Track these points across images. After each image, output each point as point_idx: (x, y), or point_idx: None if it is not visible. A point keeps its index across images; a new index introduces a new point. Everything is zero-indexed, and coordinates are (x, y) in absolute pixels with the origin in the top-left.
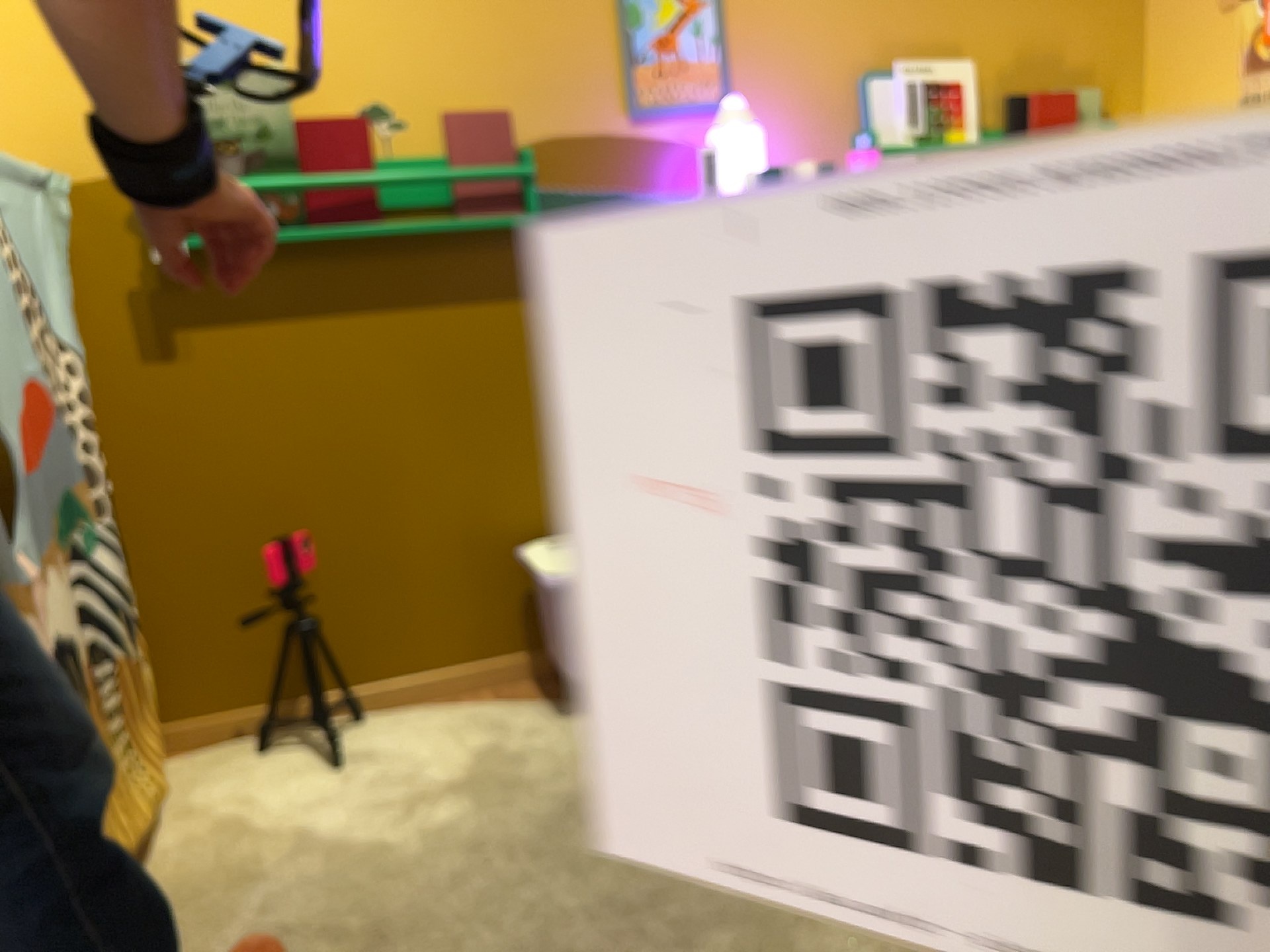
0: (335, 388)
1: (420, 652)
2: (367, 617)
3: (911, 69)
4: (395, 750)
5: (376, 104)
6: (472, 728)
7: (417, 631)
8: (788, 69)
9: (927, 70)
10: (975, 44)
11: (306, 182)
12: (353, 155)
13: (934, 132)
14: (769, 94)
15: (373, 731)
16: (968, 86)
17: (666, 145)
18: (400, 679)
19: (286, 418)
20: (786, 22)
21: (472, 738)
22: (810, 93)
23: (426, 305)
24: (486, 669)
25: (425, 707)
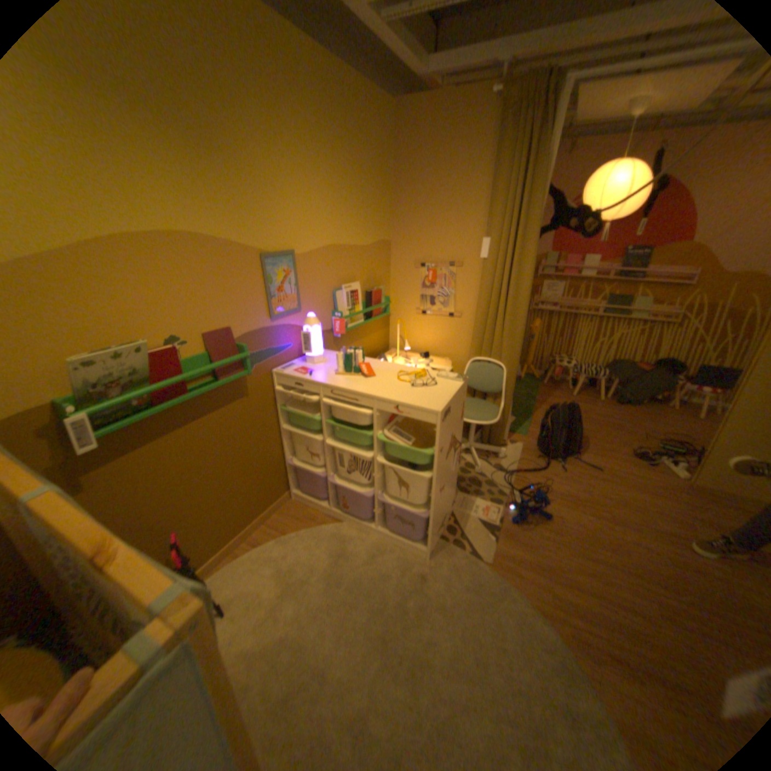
0: (169, 467)
1: (216, 547)
2: (194, 548)
3: (346, 288)
4: (239, 594)
5: (171, 336)
6: (259, 567)
7: (214, 540)
8: (315, 292)
9: (349, 287)
10: (358, 276)
11: (149, 385)
12: (170, 366)
13: (352, 308)
14: (310, 302)
15: (218, 590)
16: (358, 291)
17: (282, 327)
18: (210, 561)
19: (148, 490)
20: (313, 275)
21: (265, 572)
22: (320, 299)
23: (204, 417)
24: (241, 537)
25: (226, 566)
